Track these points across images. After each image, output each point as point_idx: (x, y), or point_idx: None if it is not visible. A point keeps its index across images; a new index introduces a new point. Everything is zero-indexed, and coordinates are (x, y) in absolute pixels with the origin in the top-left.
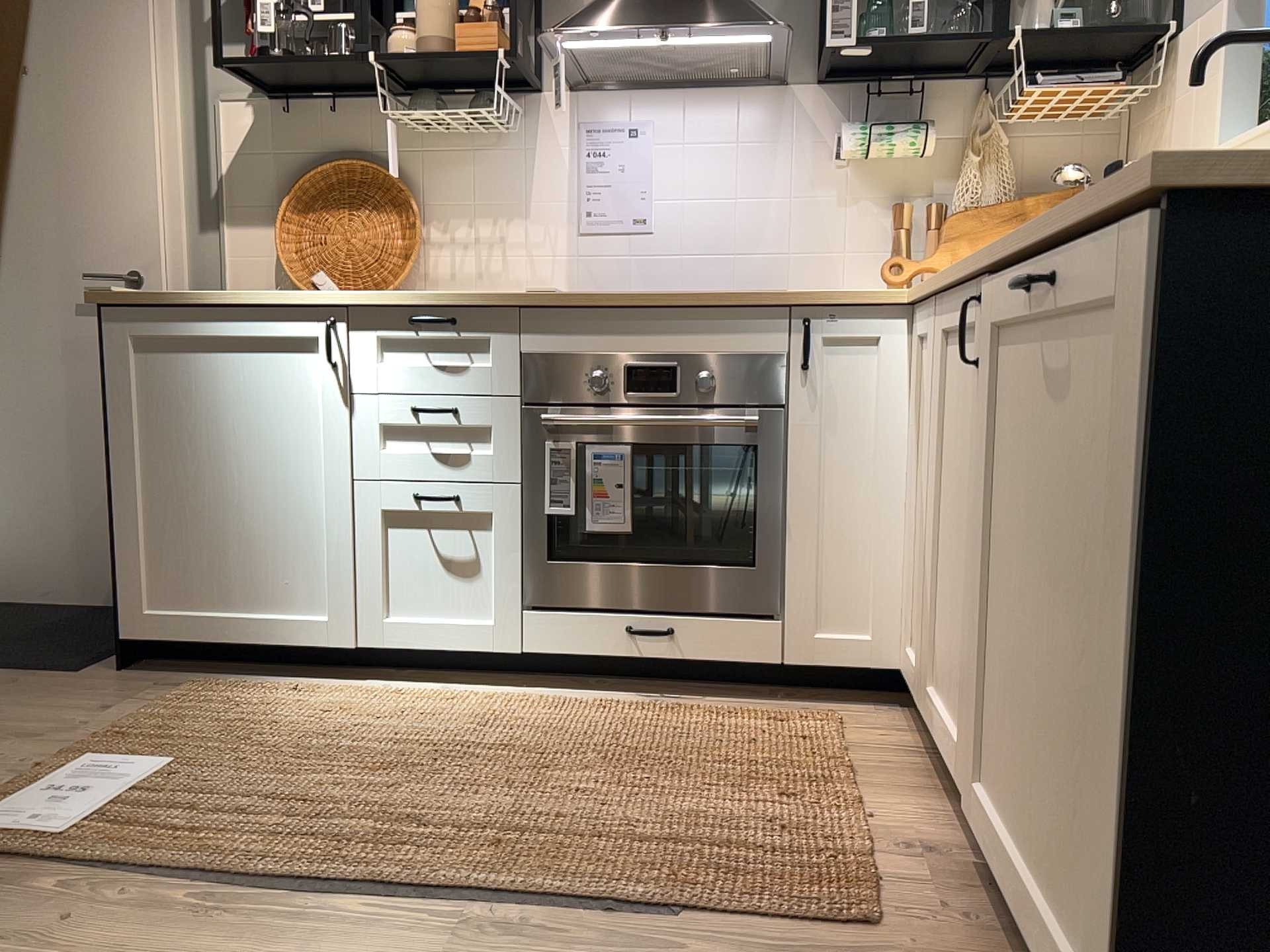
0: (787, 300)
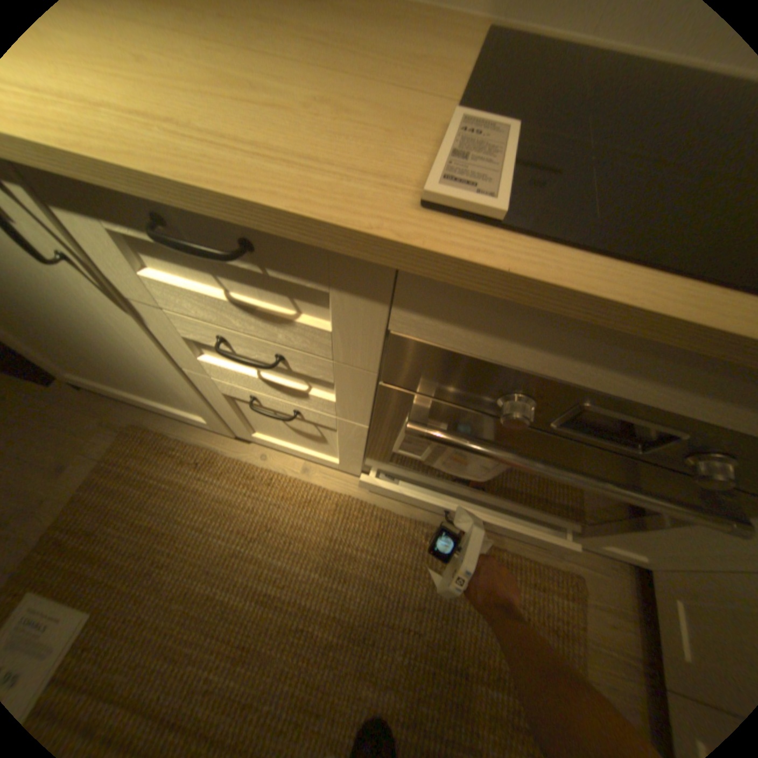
0: None
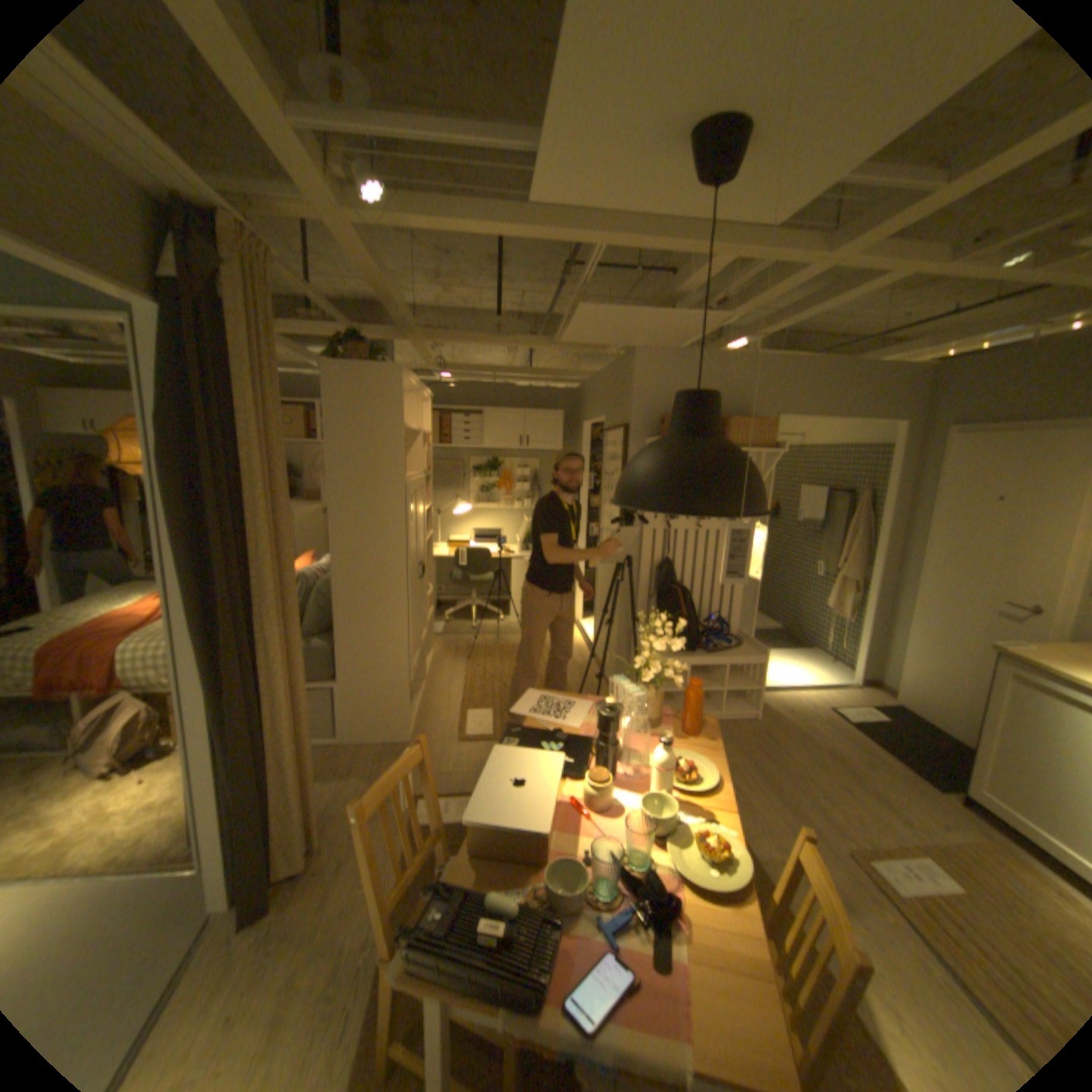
0: None
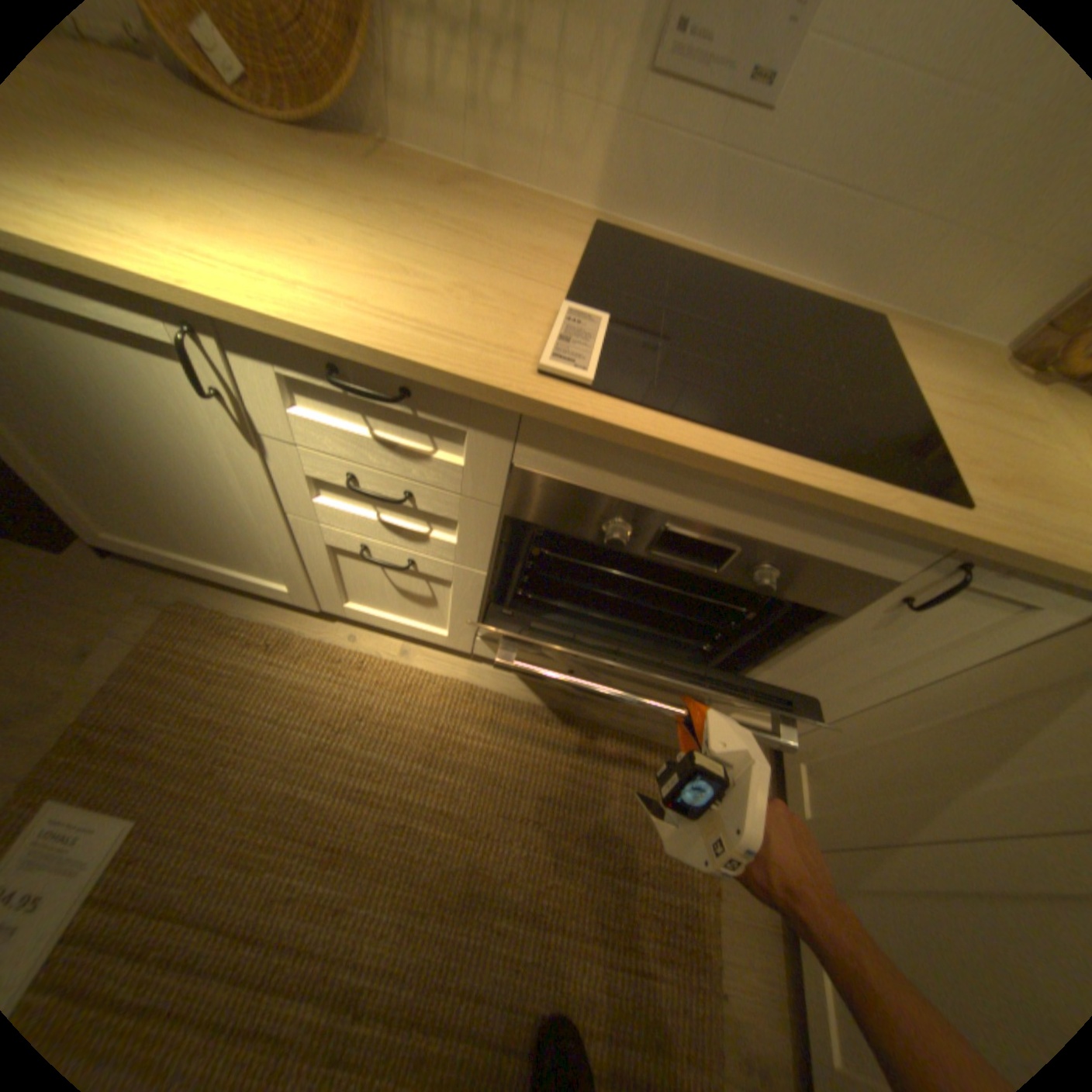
0: (970, 547)
